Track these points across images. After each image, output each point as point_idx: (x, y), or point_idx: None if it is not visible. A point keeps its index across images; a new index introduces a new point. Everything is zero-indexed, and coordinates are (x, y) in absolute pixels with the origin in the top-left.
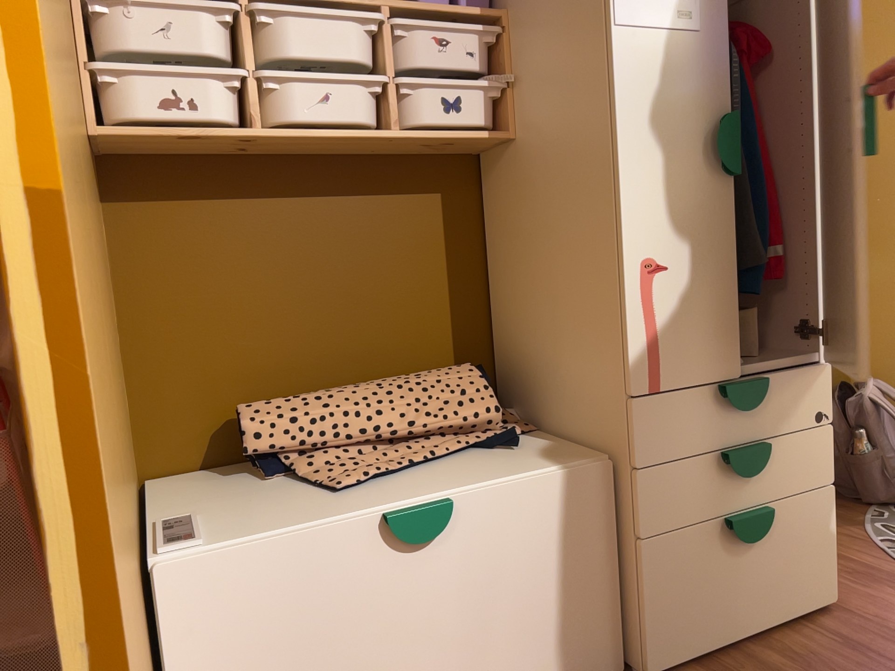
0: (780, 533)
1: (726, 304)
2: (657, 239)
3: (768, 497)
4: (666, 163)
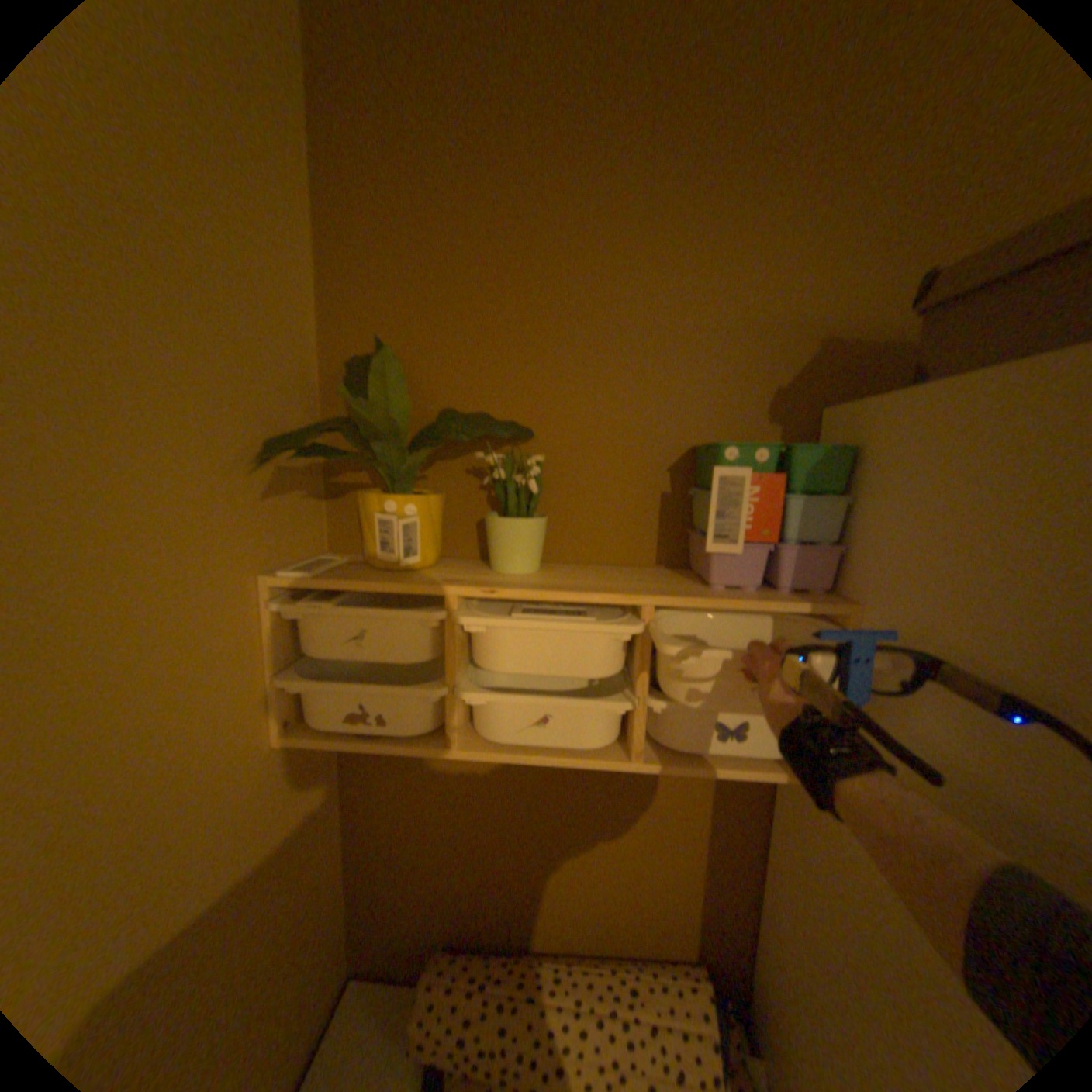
0: None
1: None
2: None
3: None
4: None
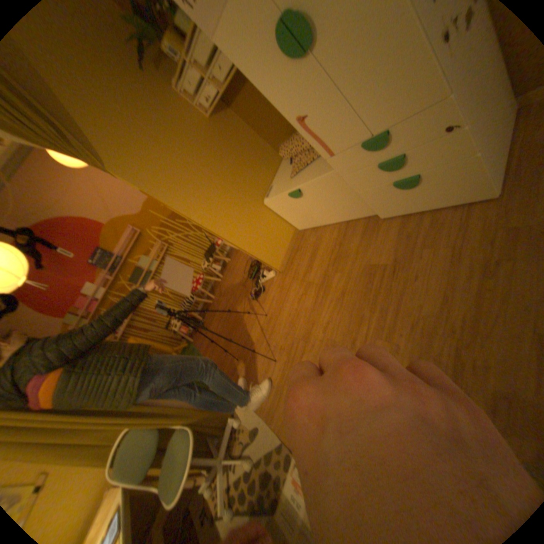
0: (434, 180)
1: (344, 112)
2: (294, 107)
3: (417, 170)
4: (274, 75)
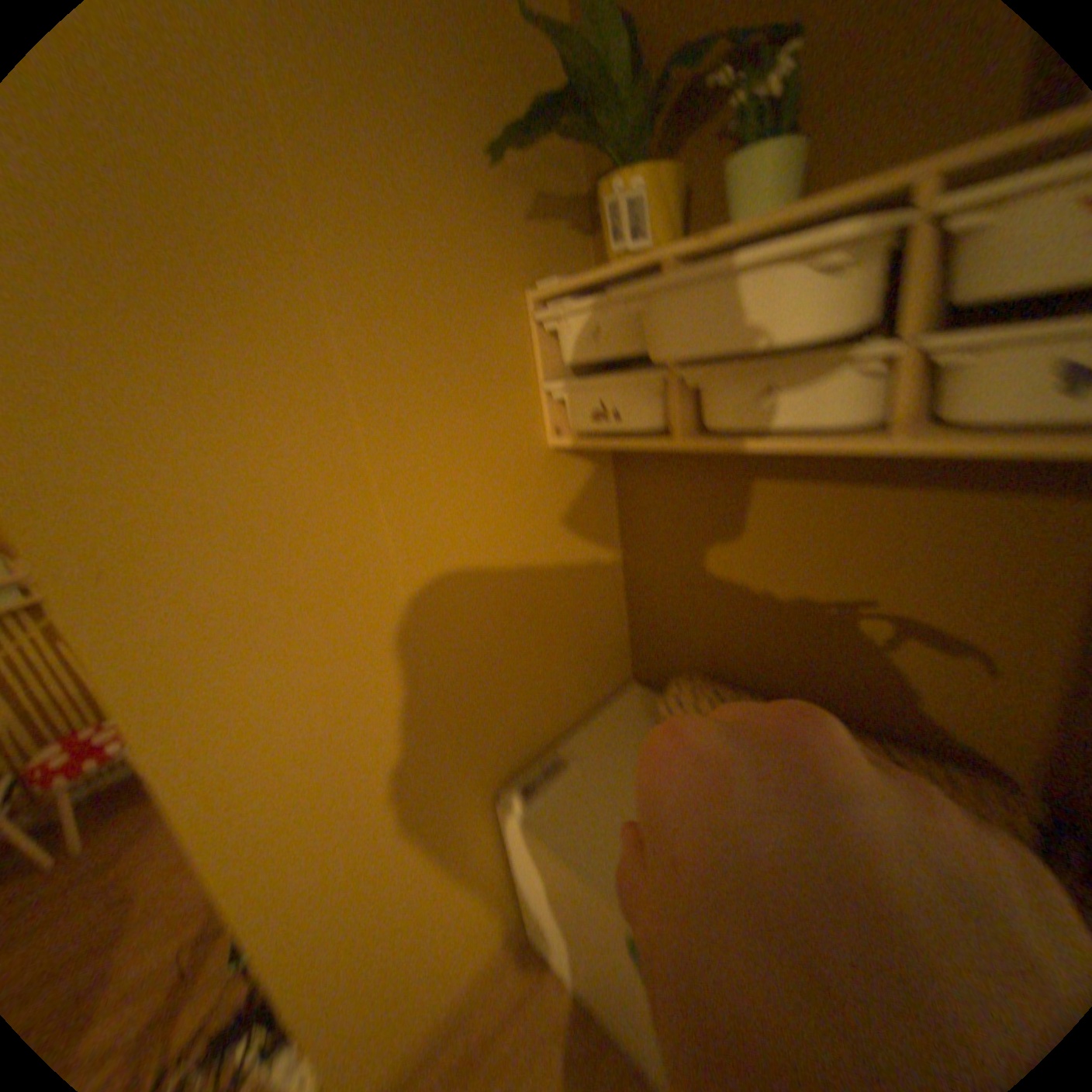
0: None
1: None
2: None
3: None
4: None
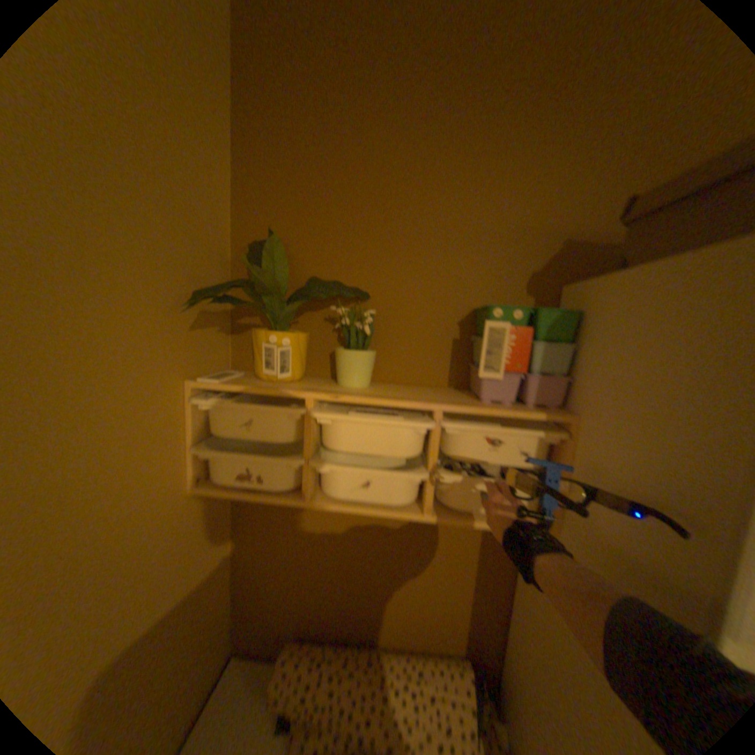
0: None
1: None
2: None
3: None
4: None
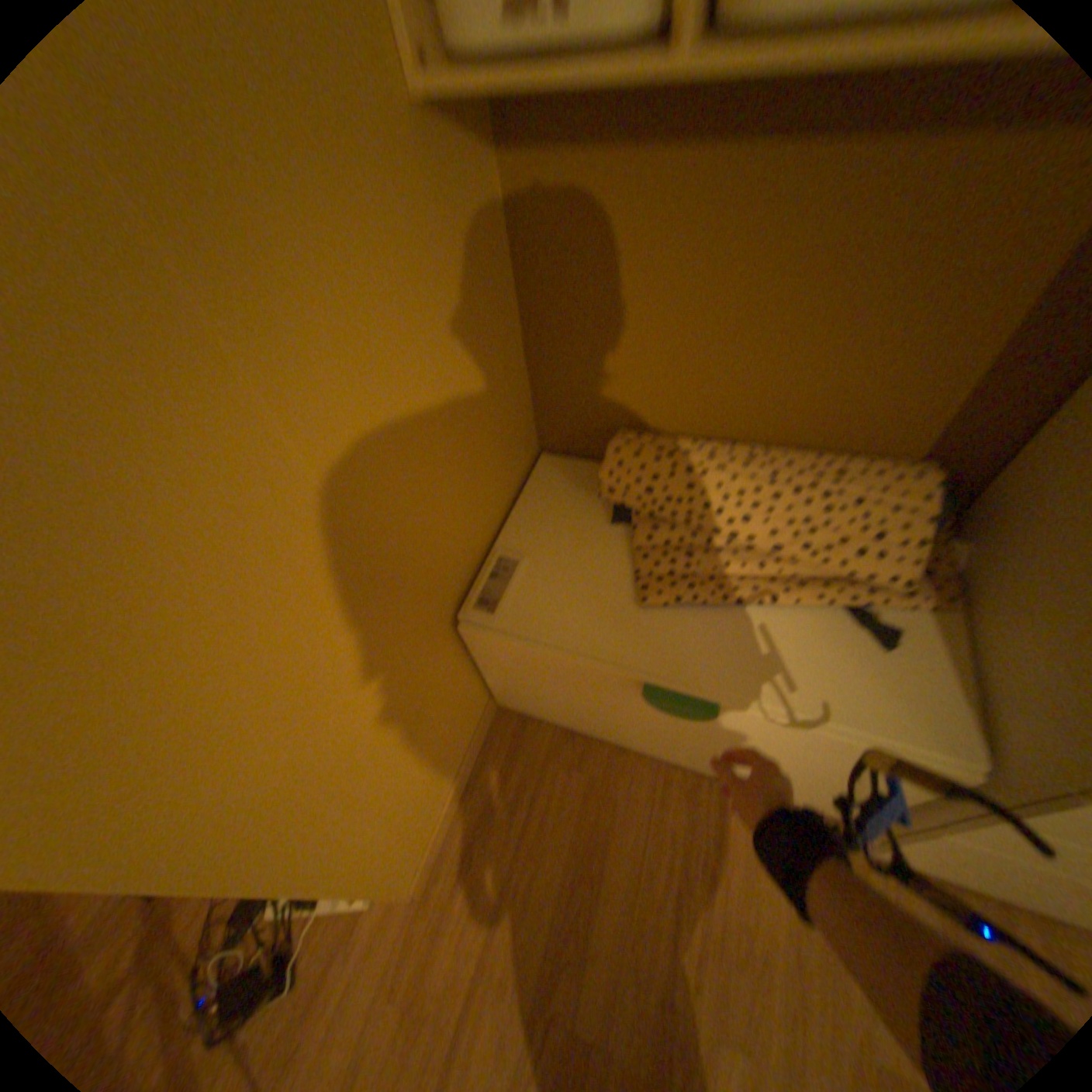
0: None
1: None
2: None
3: None
4: None
